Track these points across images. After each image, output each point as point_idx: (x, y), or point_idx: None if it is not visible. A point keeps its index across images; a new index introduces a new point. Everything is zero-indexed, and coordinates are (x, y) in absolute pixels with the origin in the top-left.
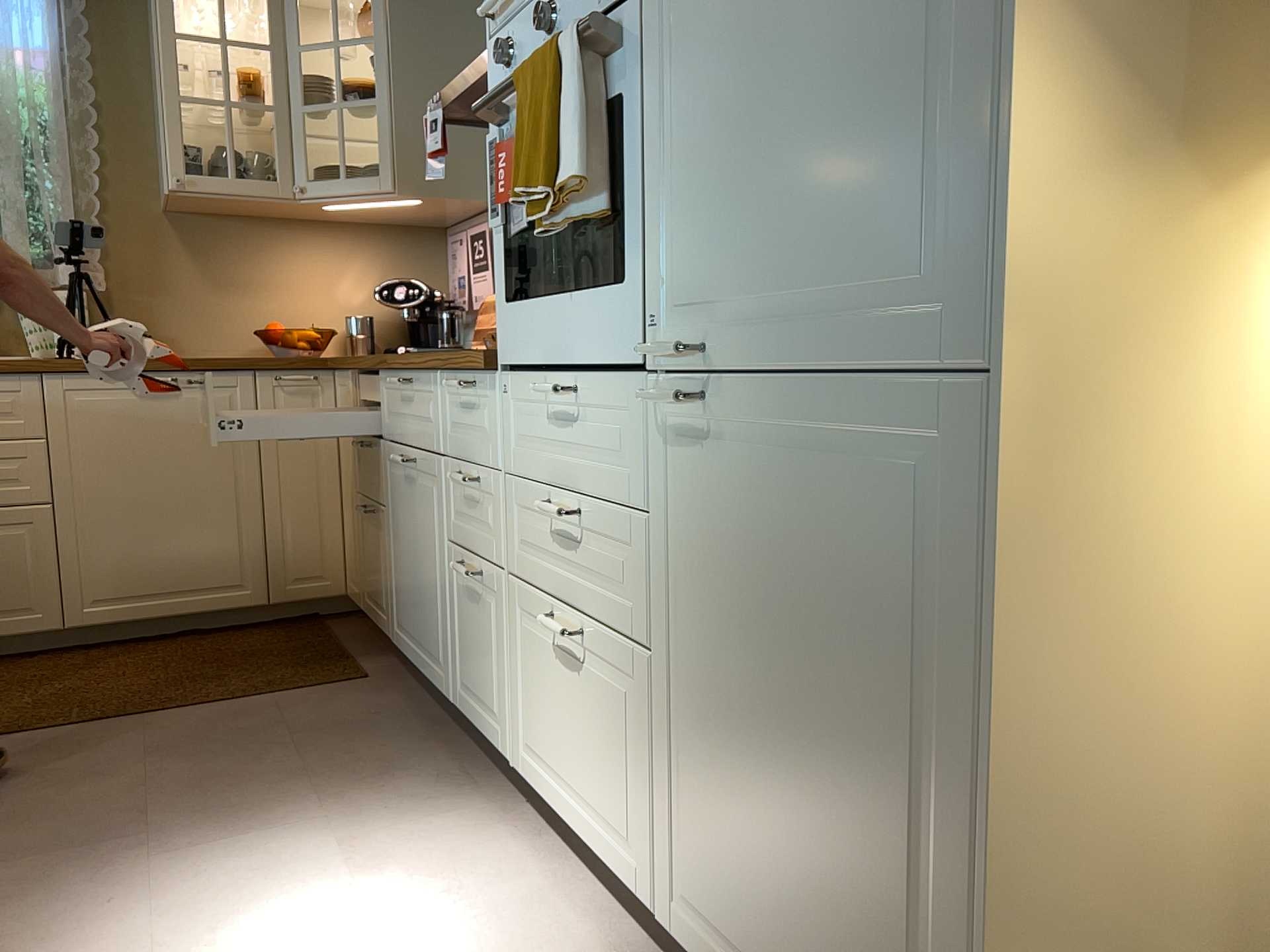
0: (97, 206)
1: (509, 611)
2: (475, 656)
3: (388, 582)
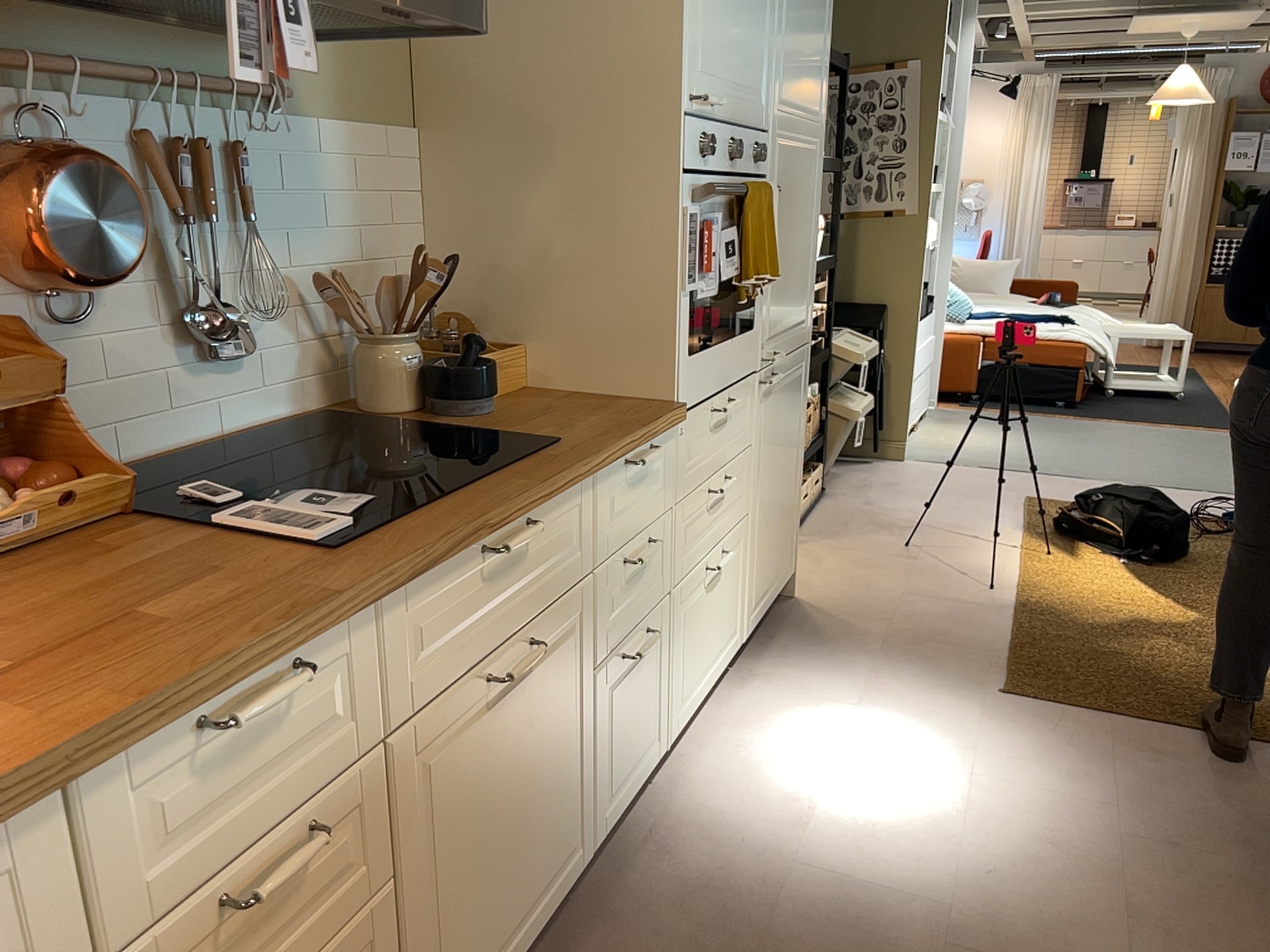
0: None
1: (668, 623)
2: (630, 730)
3: None
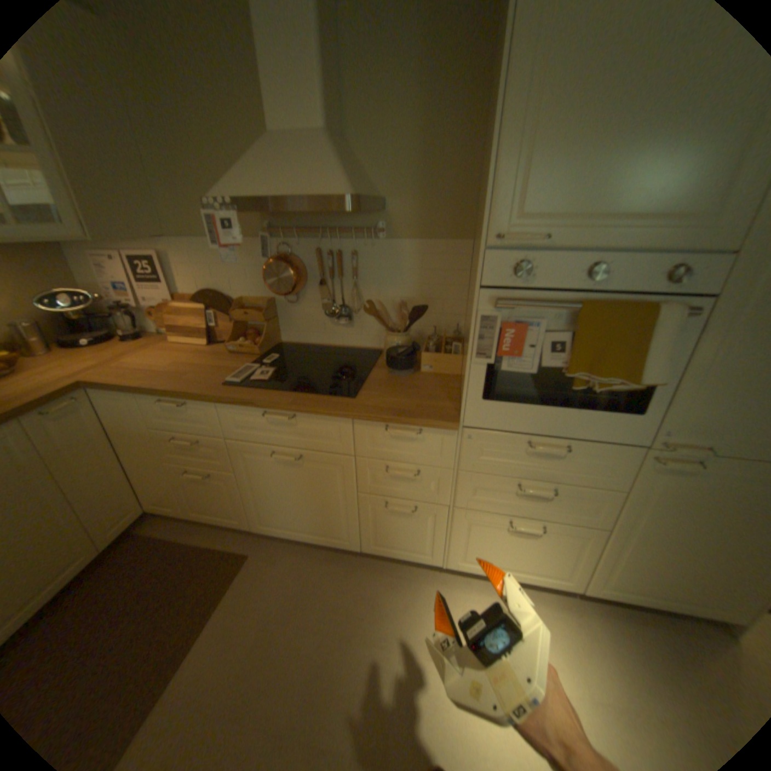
0: None
1: (448, 519)
2: (397, 535)
3: (240, 507)
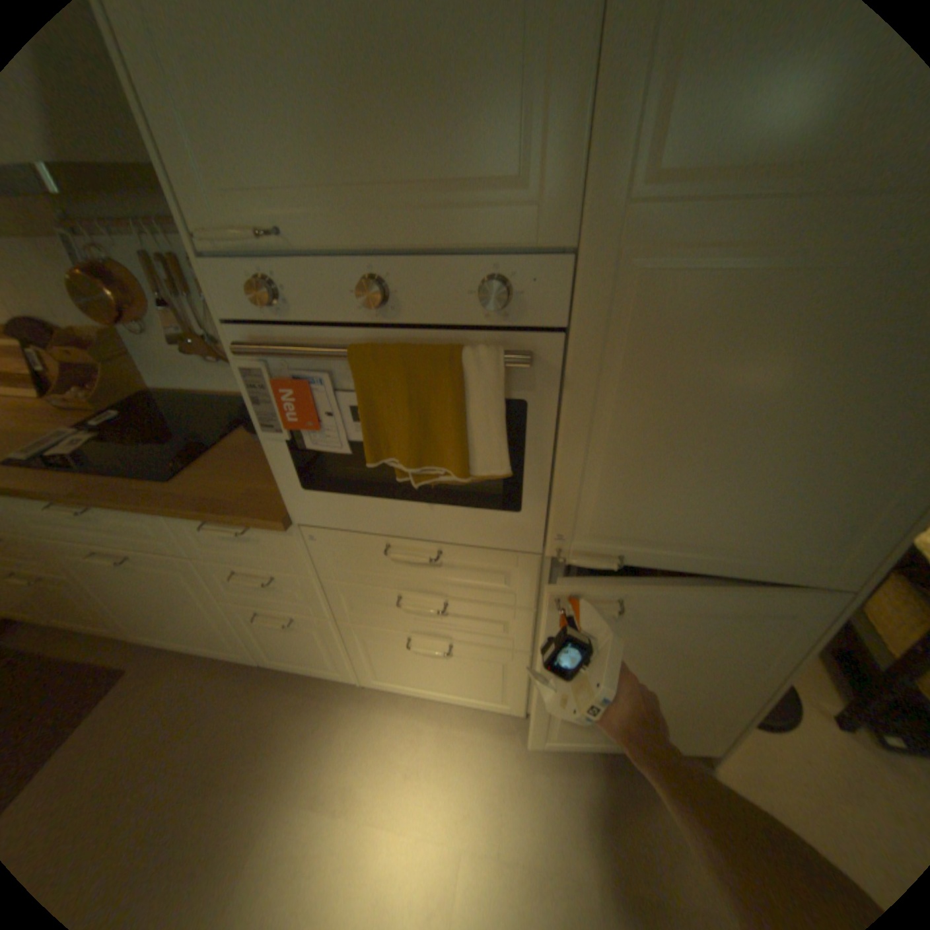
0: None
1: (335, 633)
2: (287, 649)
3: (99, 615)
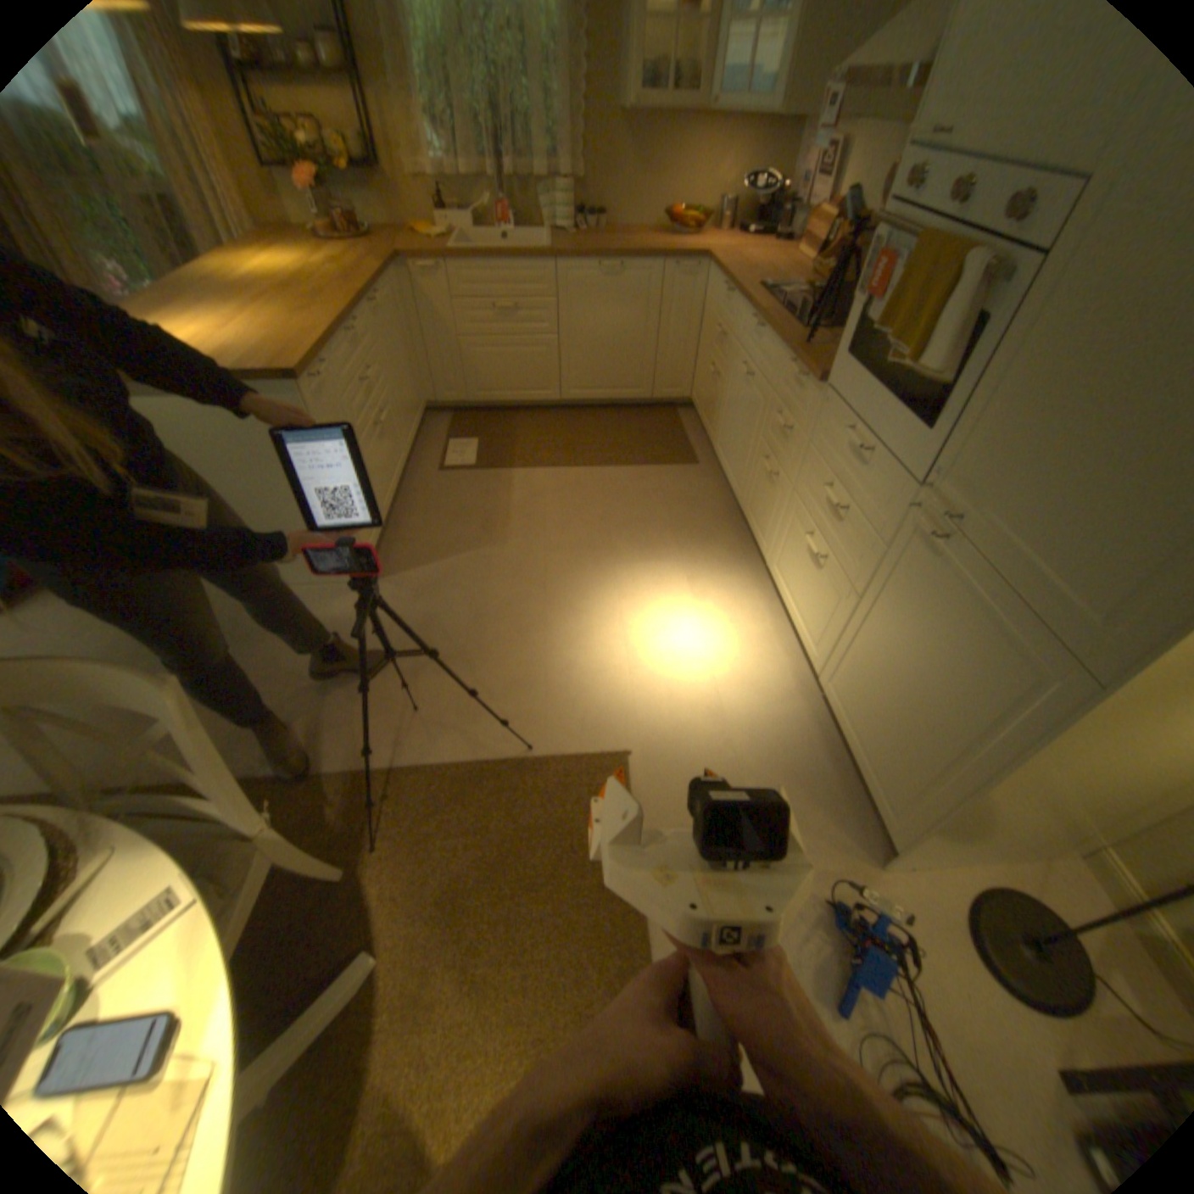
0: (581, 107)
1: (785, 503)
2: (759, 503)
3: (716, 419)
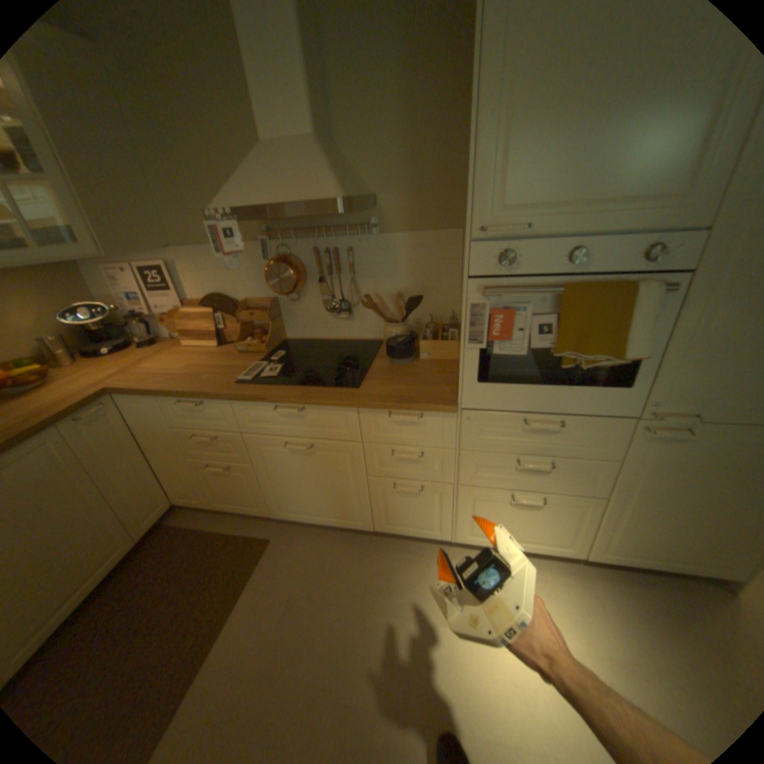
0: None
1: (453, 496)
2: (407, 513)
3: (259, 495)
